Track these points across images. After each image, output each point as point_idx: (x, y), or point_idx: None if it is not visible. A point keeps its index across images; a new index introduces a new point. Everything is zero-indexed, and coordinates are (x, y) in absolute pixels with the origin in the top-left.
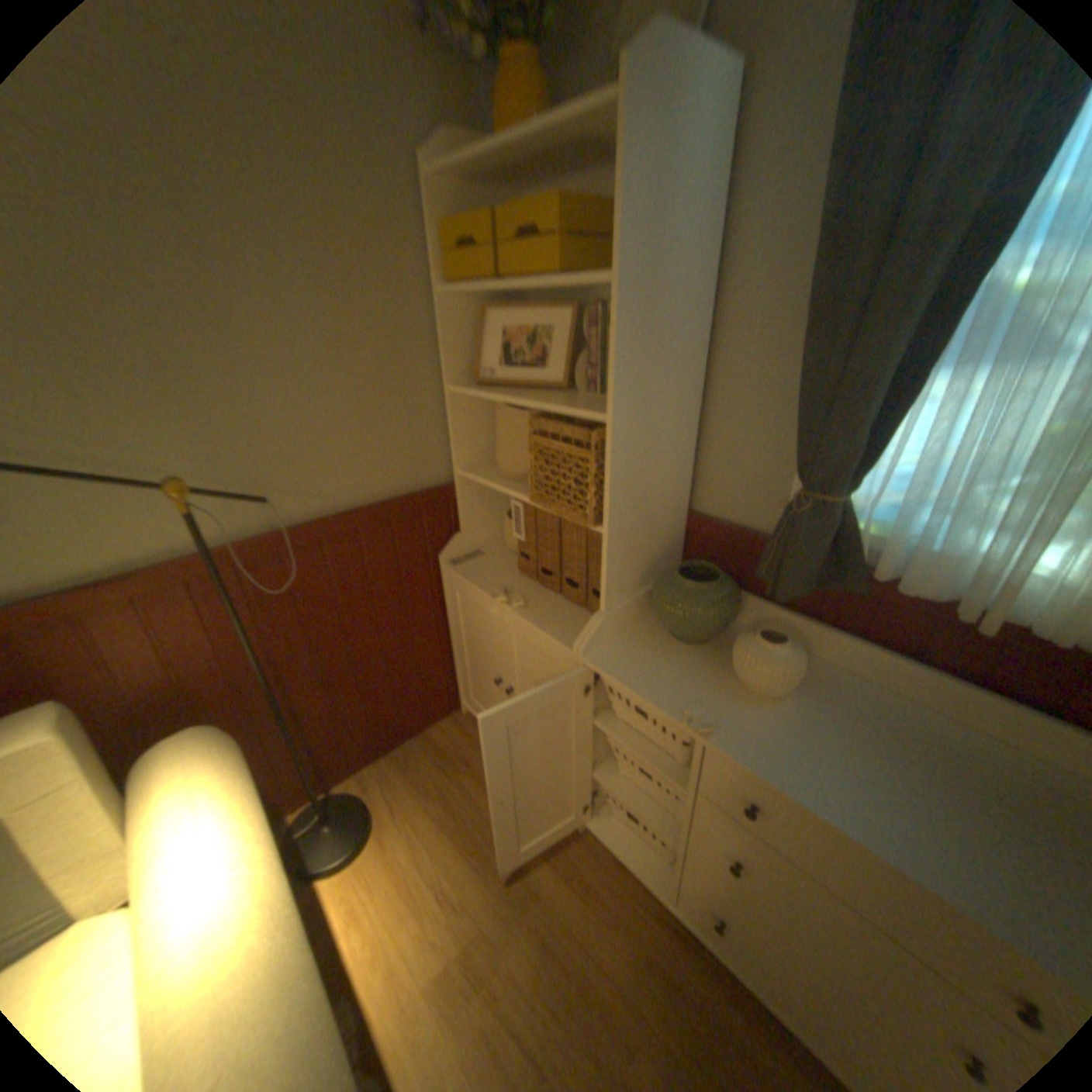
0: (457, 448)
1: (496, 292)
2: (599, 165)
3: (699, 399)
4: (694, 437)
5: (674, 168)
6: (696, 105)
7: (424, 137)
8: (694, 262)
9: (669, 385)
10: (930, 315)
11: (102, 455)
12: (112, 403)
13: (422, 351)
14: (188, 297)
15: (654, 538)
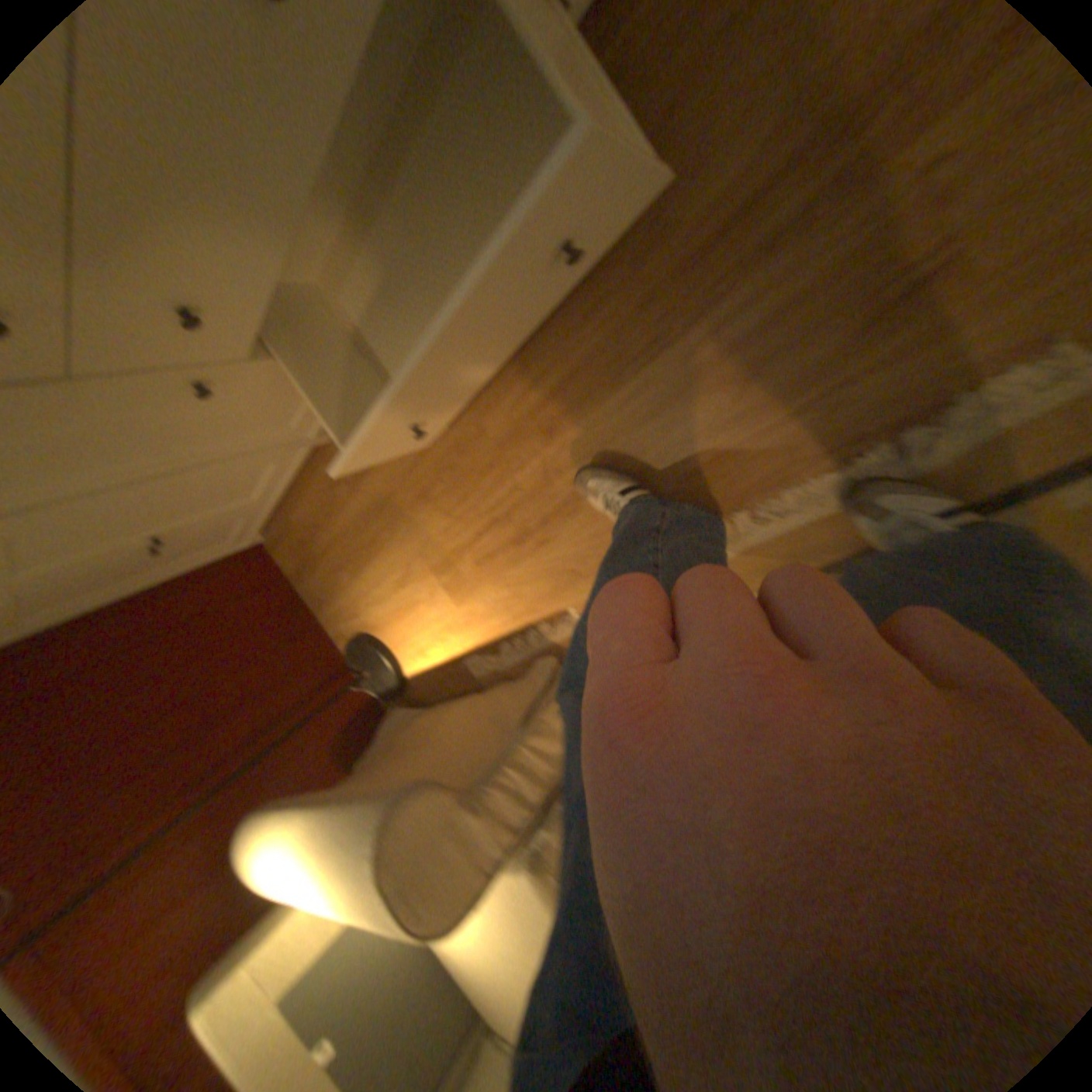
0: None
1: None
2: None
3: None
4: None
5: None
6: None
7: None
8: None
9: None
10: None
11: None
12: None
13: None
14: None
15: None
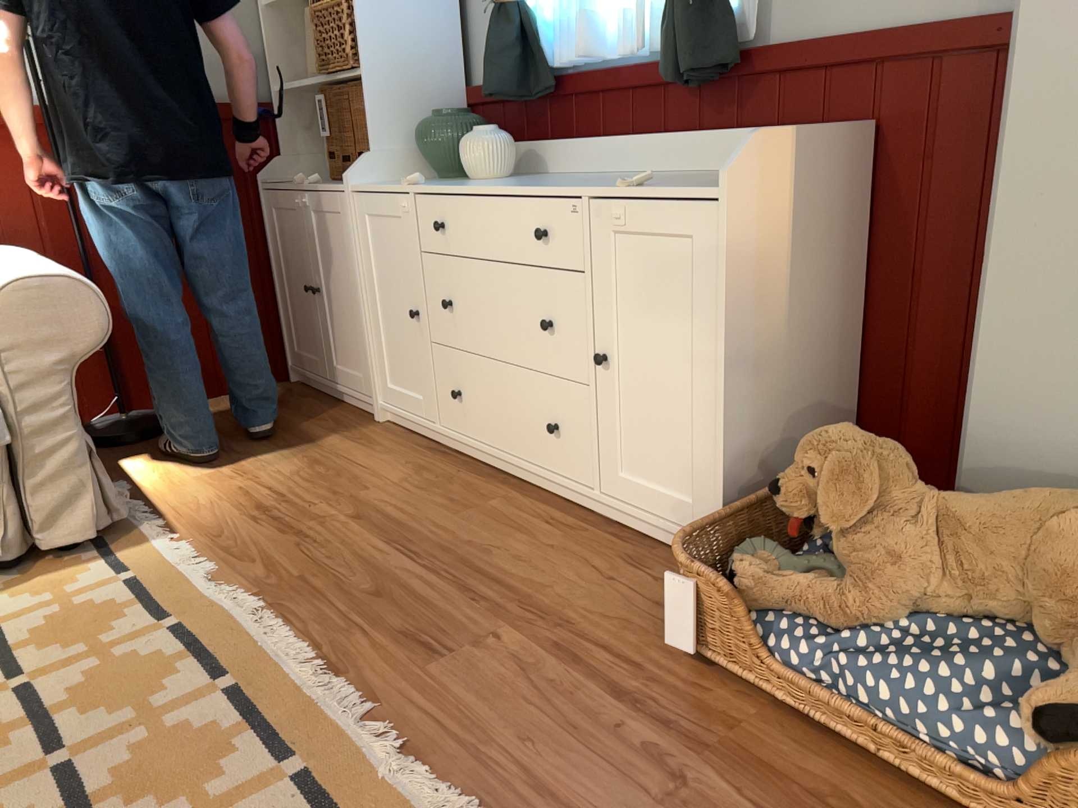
0: (273, 68)
1: None
2: None
3: None
4: (453, 13)
5: None
6: None
7: None
8: None
9: None
10: None
11: None
12: None
13: None
14: None
15: (421, 99)
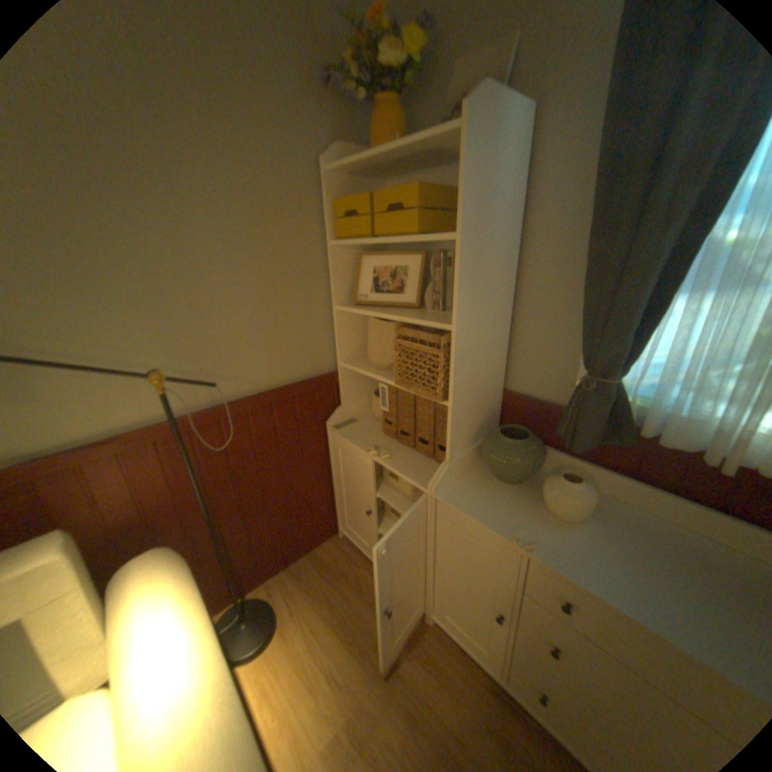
0: (341, 348)
1: (368, 245)
2: (439, 166)
3: (510, 314)
4: (507, 340)
5: (495, 169)
6: (508, 131)
7: (324, 149)
8: (507, 226)
9: (491, 306)
10: (672, 260)
11: (107, 356)
12: (116, 321)
13: (319, 284)
14: (171, 251)
15: (482, 409)
